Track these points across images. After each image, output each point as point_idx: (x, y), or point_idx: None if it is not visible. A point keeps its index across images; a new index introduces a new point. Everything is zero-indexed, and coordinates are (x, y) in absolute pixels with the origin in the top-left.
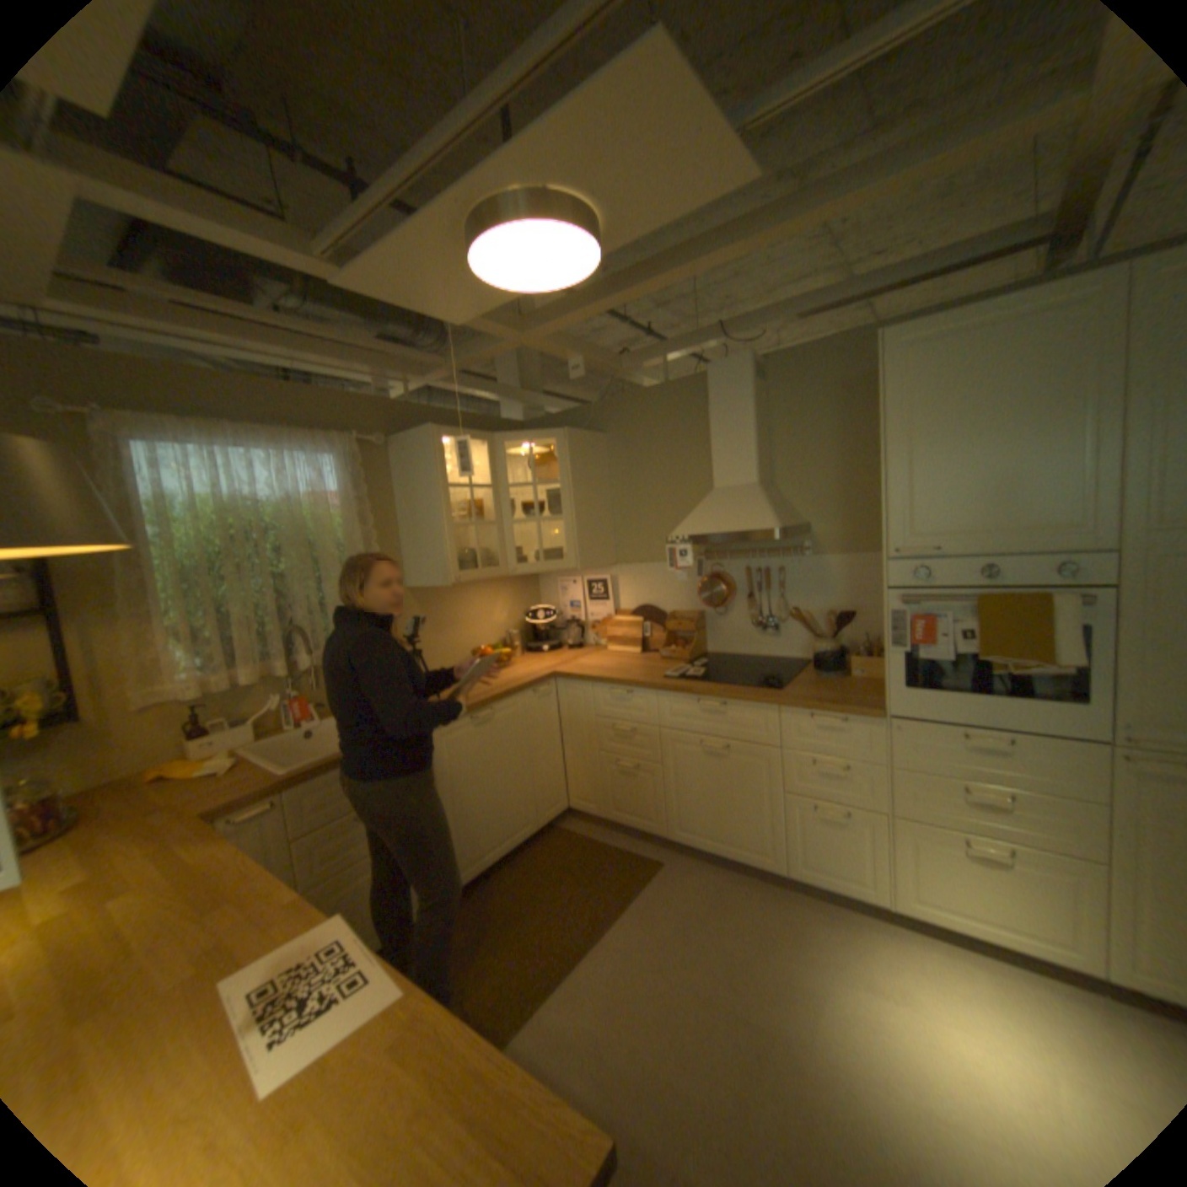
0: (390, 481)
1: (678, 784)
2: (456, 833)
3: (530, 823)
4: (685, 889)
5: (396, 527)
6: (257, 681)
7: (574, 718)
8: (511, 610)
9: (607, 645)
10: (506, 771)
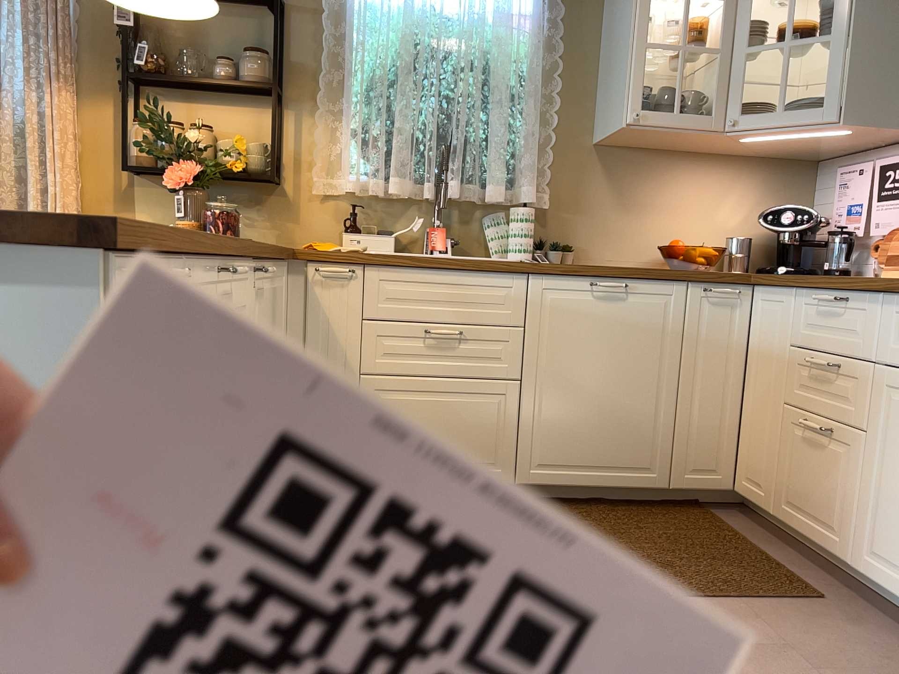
0: (603, 5)
1: (887, 468)
2: (541, 413)
3: (657, 469)
4: (832, 634)
5: (599, 64)
6: (415, 200)
7: (767, 346)
8: (754, 211)
9: (886, 268)
10: (633, 377)
